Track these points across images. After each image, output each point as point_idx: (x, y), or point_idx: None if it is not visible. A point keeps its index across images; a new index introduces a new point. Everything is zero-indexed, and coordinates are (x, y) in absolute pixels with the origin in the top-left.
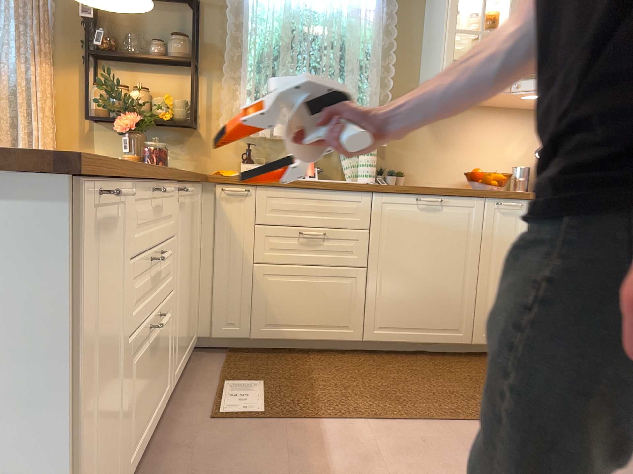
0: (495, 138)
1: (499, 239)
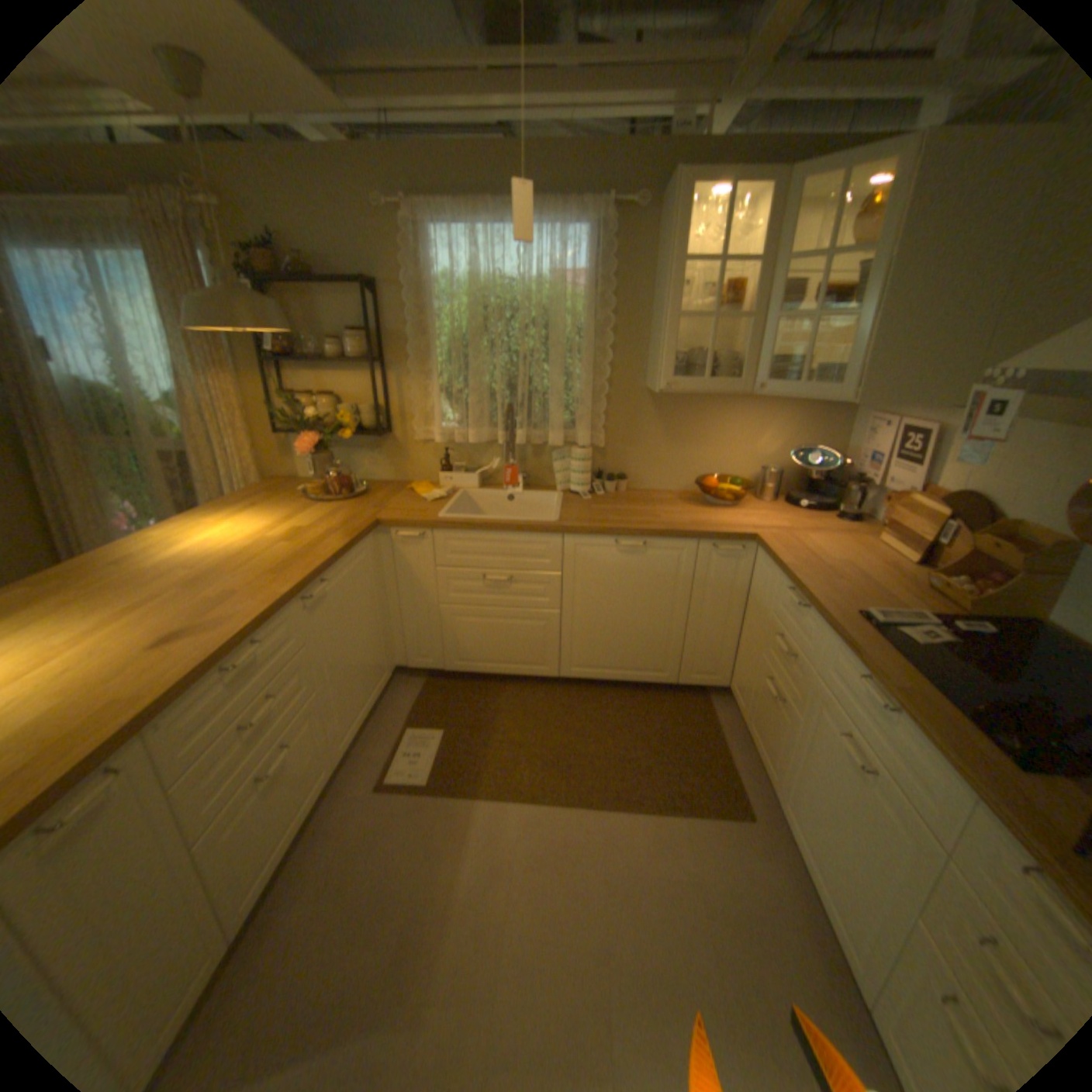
0: (743, 430)
1: (713, 584)
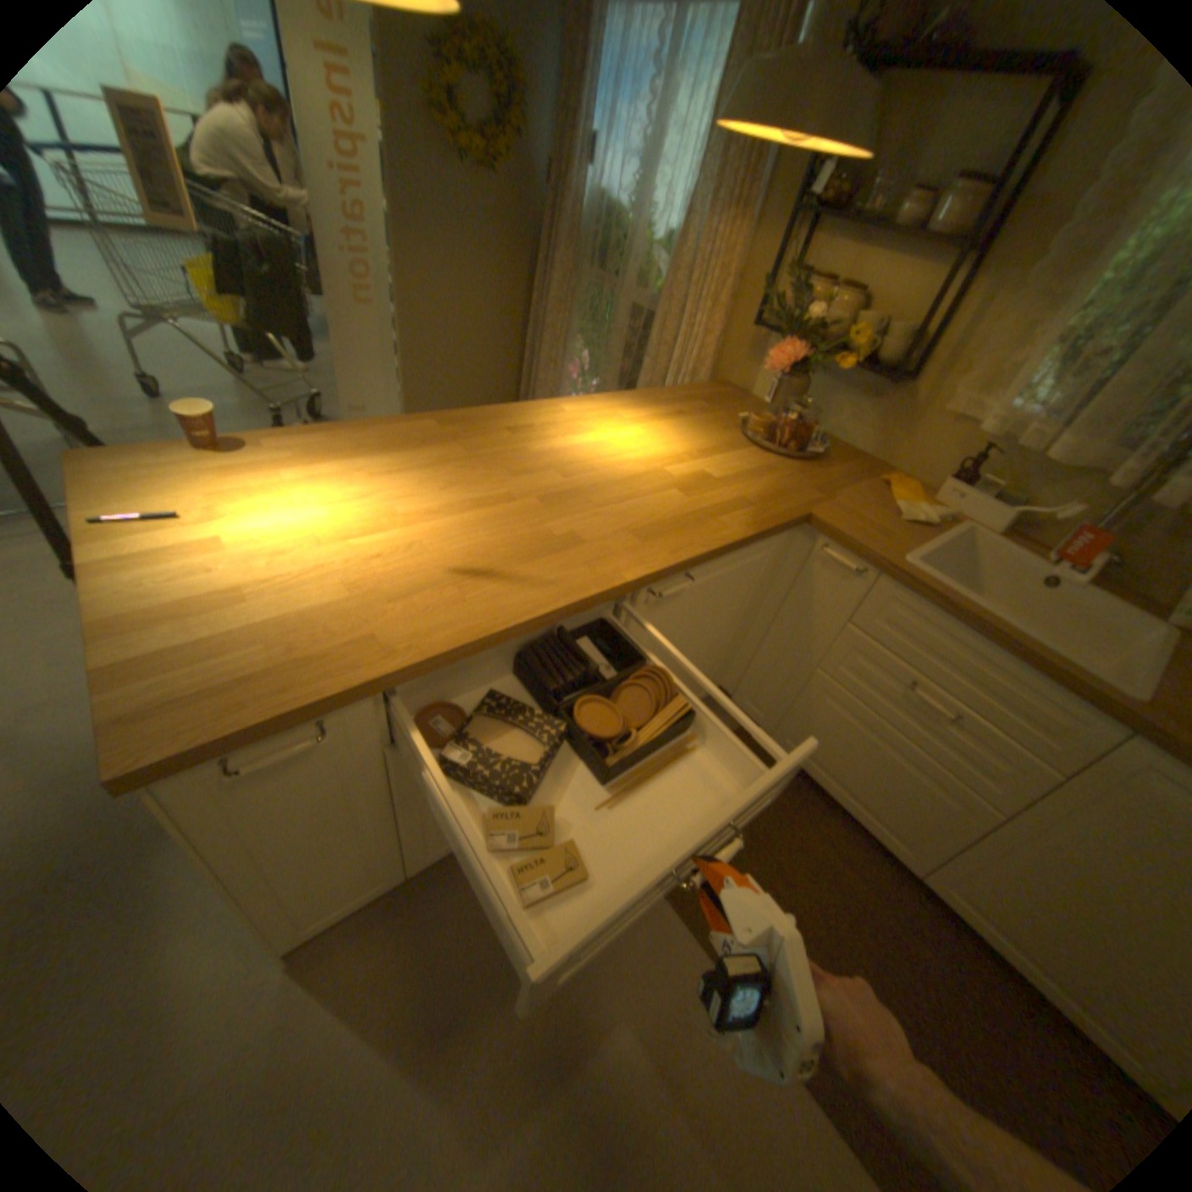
0: None
1: None
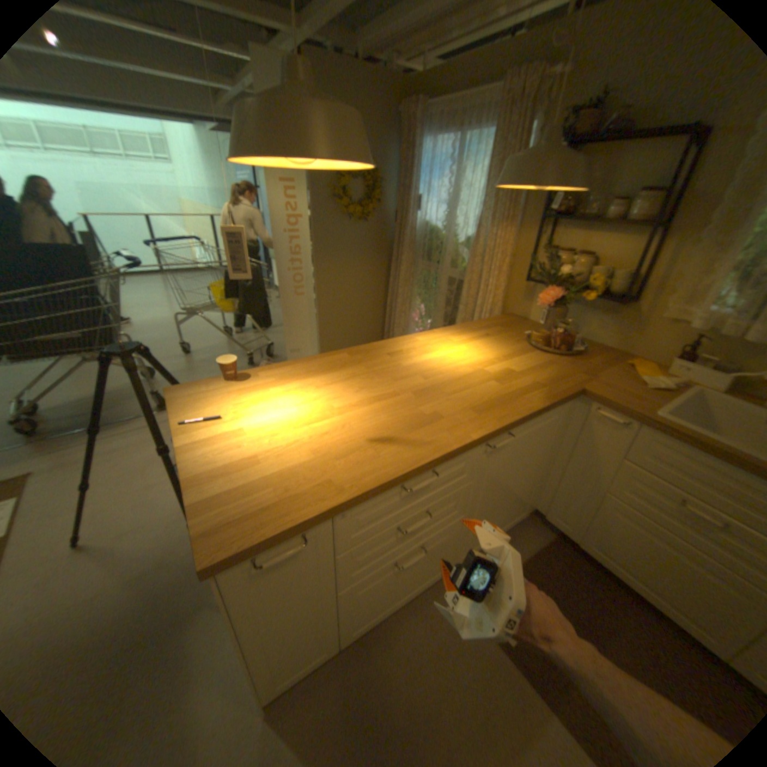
0: None
1: None
